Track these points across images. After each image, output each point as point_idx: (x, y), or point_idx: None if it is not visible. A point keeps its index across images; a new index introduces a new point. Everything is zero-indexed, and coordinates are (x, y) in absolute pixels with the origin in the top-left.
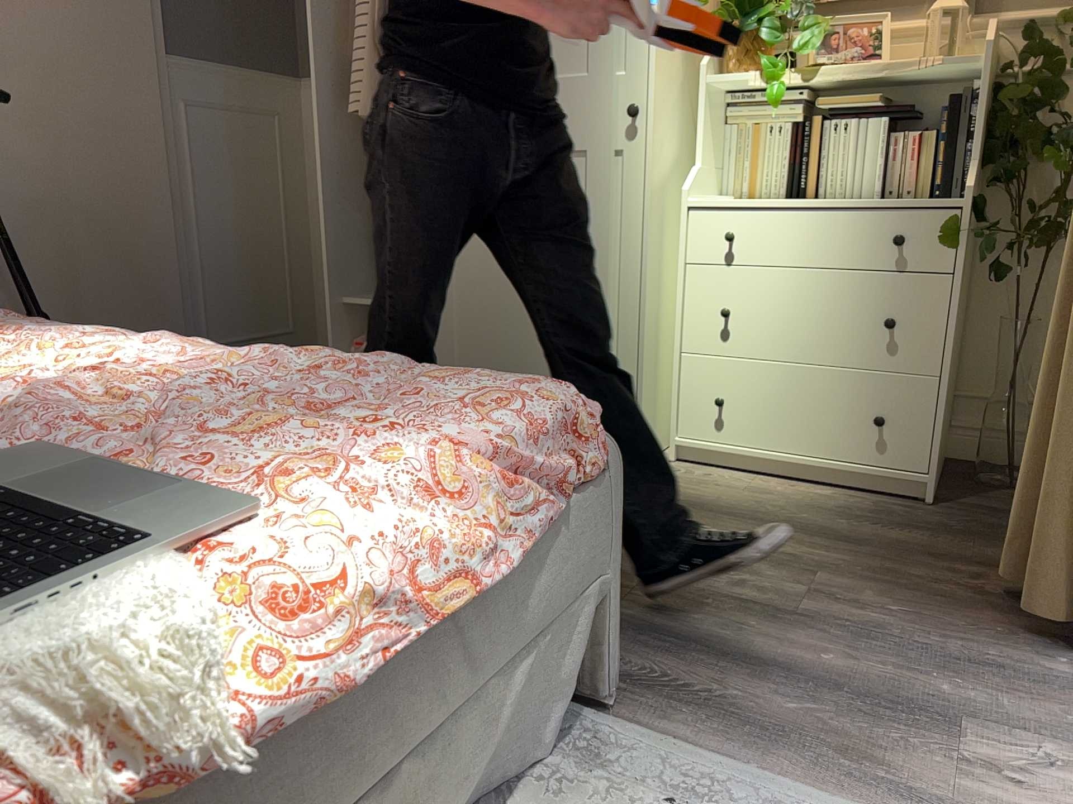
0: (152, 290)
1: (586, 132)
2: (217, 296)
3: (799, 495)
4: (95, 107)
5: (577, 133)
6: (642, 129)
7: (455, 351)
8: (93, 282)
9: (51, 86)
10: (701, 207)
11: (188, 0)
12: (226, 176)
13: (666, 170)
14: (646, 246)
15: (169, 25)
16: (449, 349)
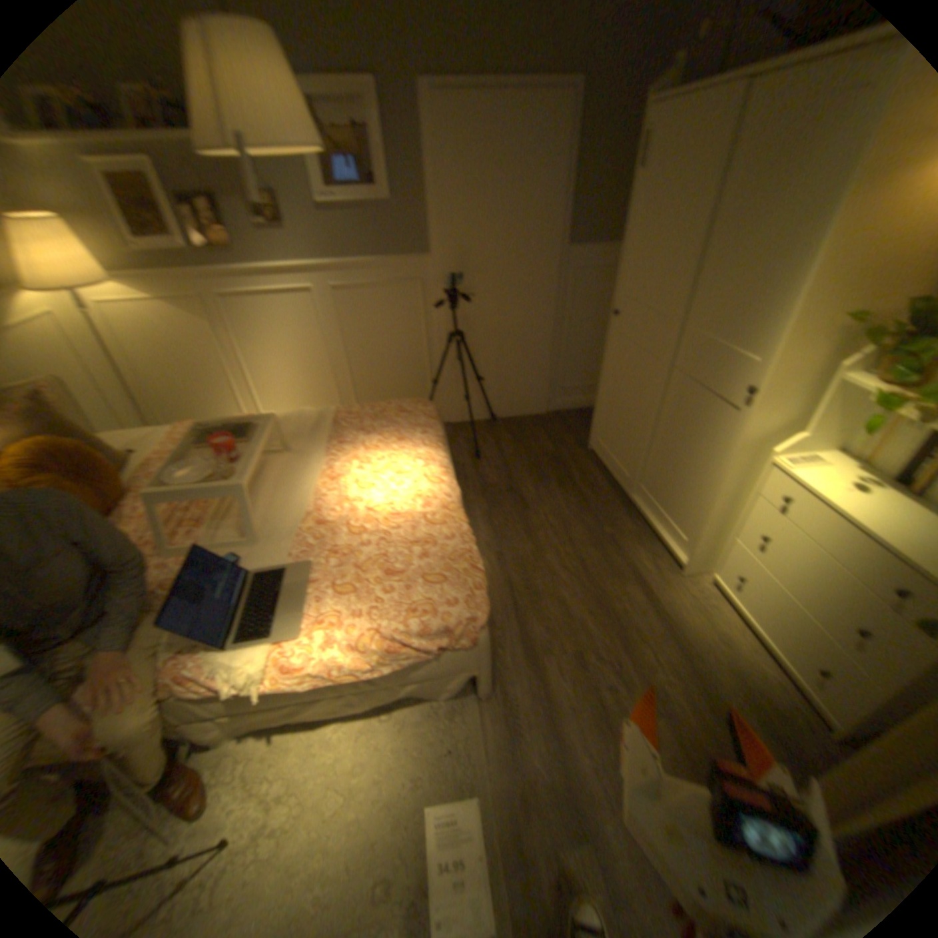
0: (536, 365)
1: (727, 386)
2: (571, 366)
3: (752, 662)
4: (524, 283)
5: (722, 383)
6: (757, 404)
7: (634, 458)
8: (510, 362)
9: (505, 276)
10: (783, 469)
11: (590, 209)
12: (590, 306)
13: (773, 431)
14: (729, 475)
15: (574, 228)
16: (633, 455)
